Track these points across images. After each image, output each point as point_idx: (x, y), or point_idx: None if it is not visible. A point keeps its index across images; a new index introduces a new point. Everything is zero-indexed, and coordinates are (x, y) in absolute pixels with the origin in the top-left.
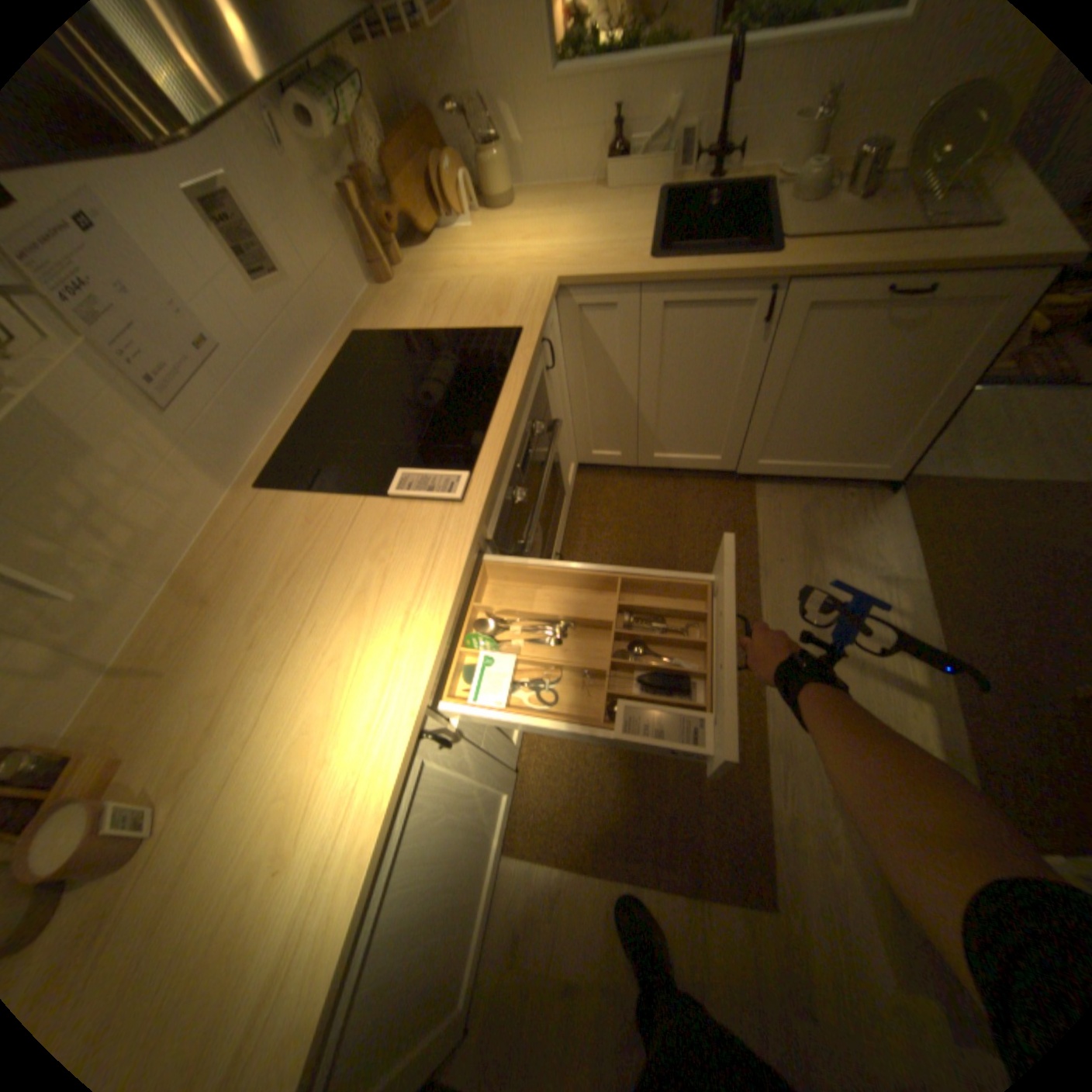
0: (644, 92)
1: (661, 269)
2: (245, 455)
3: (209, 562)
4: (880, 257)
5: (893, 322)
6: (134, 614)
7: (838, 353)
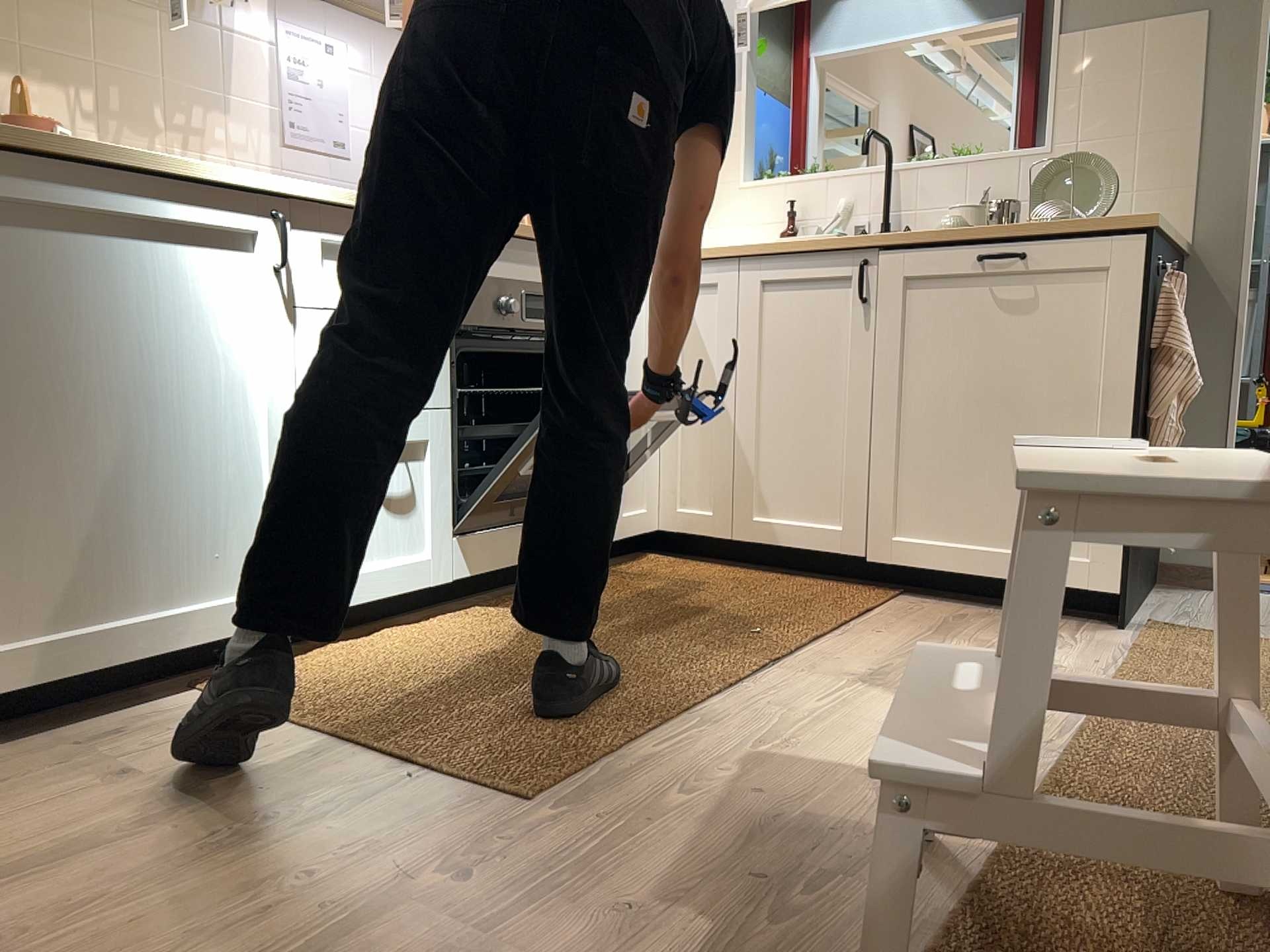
0: (819, 199)
1: (757, 244)
2: None
3: None
4: (958, 229)
5: (999, 305)
6: None
7: (952, 348)
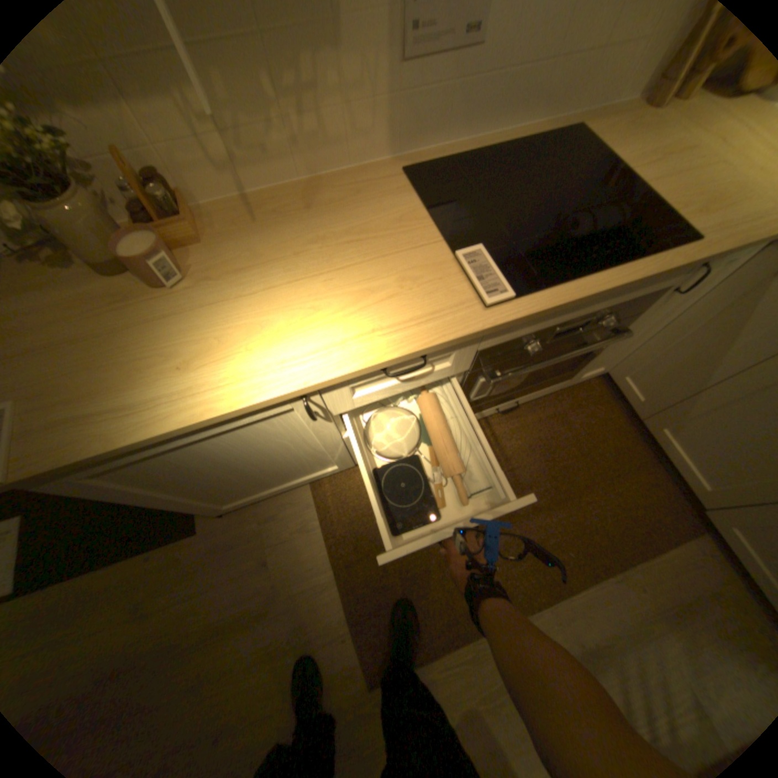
0: None
1: None
2: (422, 145)
3: (336, 188)
4: None
5: None
6: (280, 178)
7: None
